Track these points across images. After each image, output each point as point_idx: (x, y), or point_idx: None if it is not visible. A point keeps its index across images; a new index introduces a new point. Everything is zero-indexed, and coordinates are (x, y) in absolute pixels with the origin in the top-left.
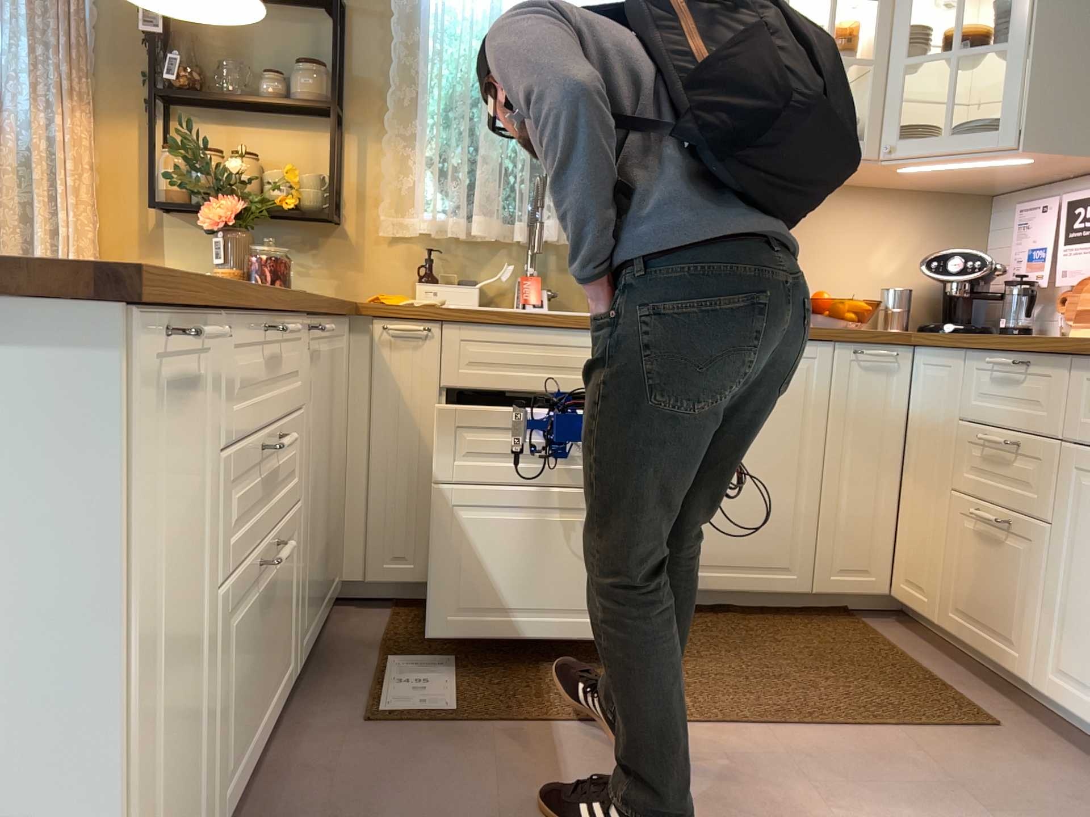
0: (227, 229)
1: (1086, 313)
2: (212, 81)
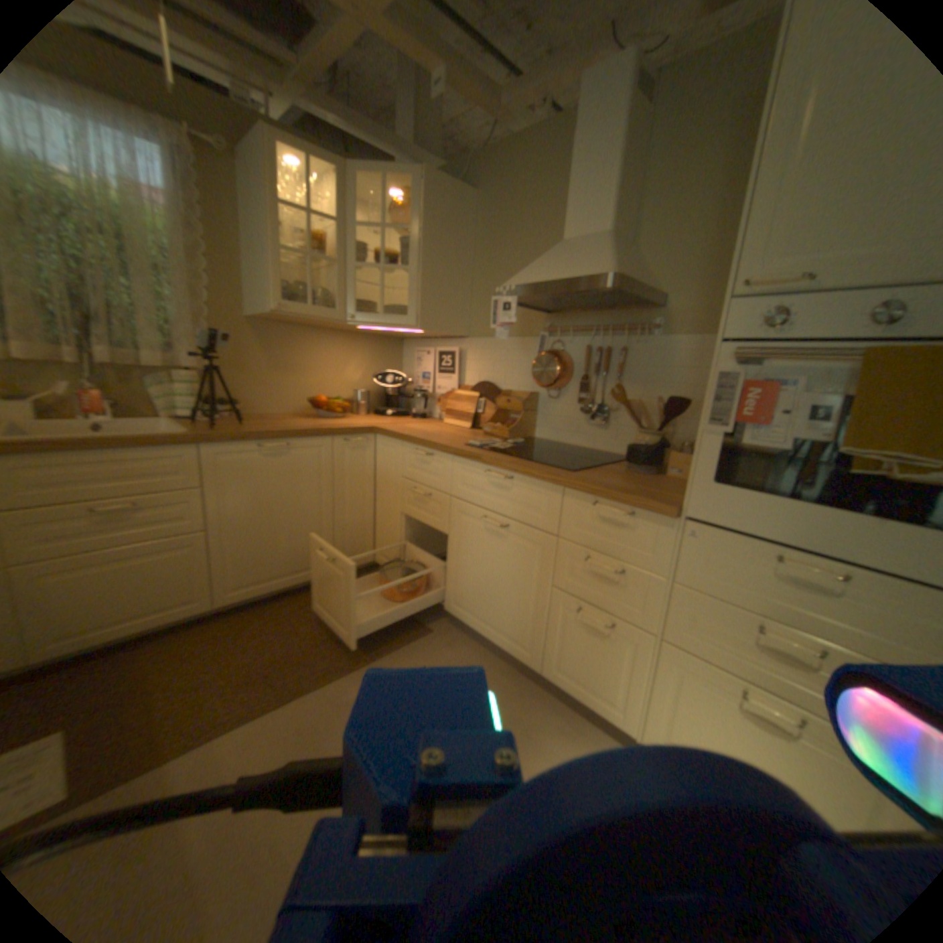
0: None
1: (447, 411)
2: None
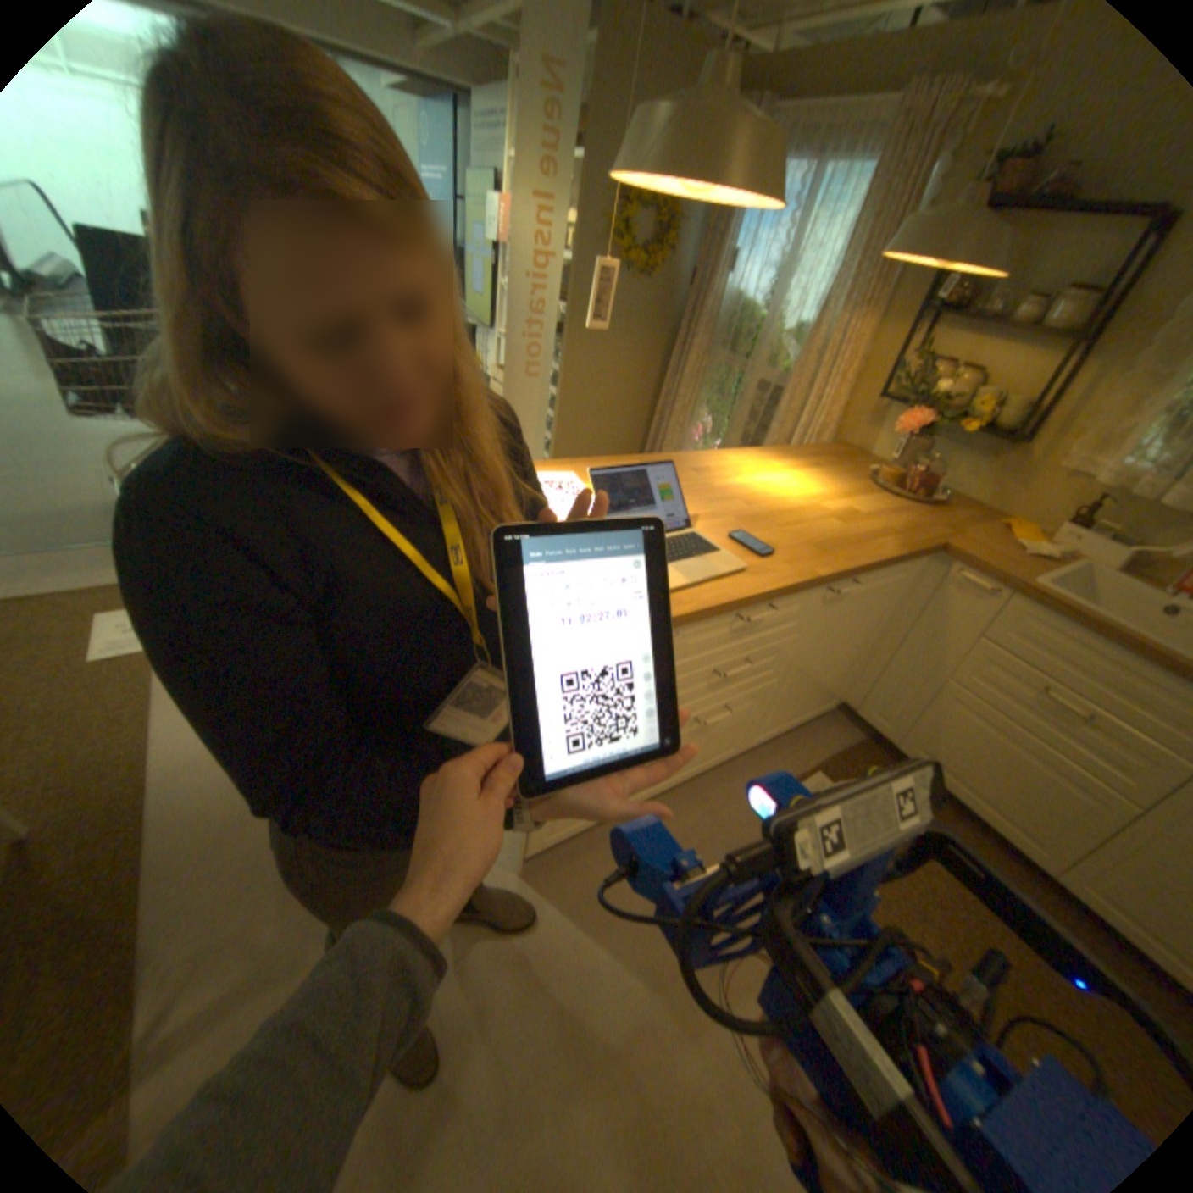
0: (914, 433)
1: None
2: (983, 291)
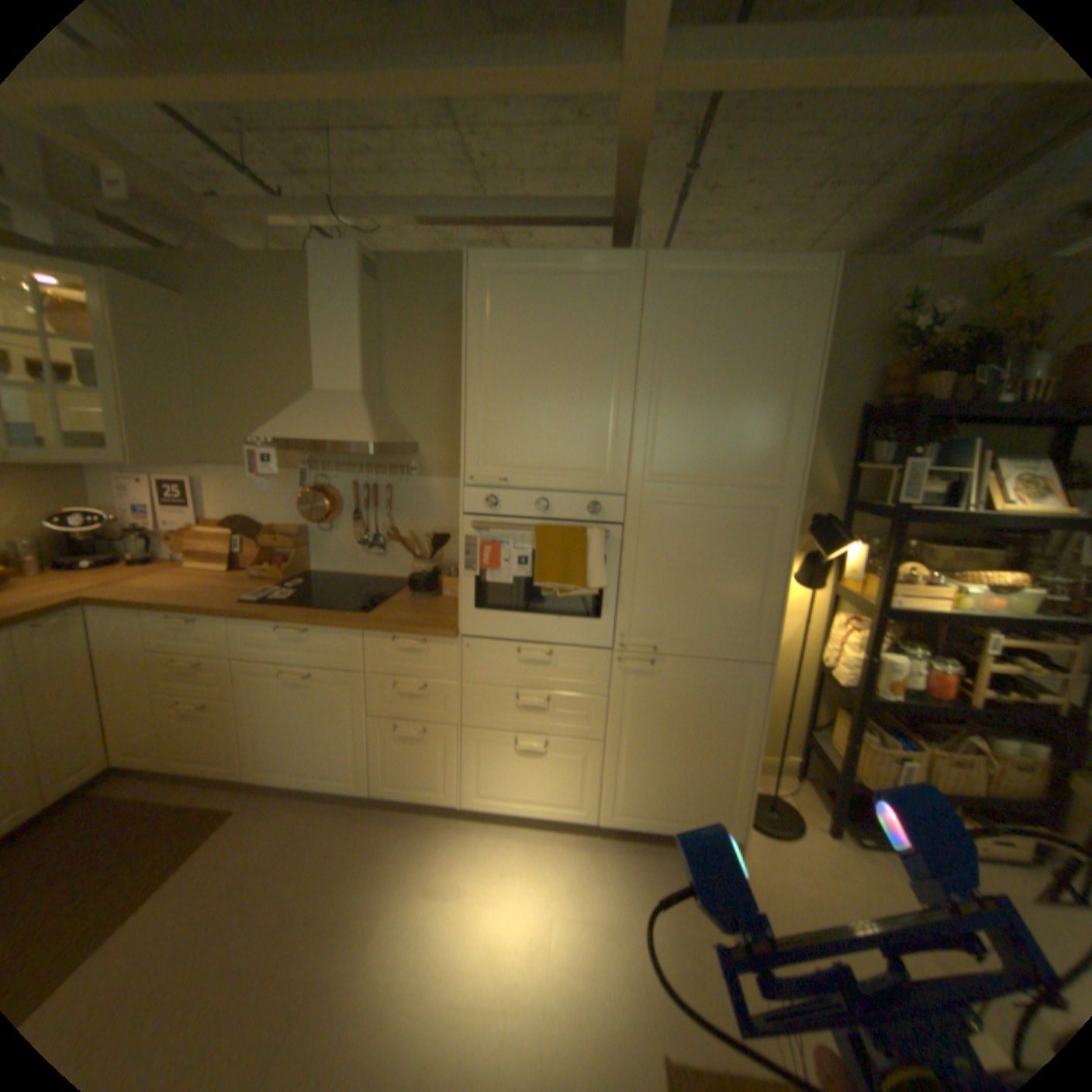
0: None
1: (189, 552)
2: None
